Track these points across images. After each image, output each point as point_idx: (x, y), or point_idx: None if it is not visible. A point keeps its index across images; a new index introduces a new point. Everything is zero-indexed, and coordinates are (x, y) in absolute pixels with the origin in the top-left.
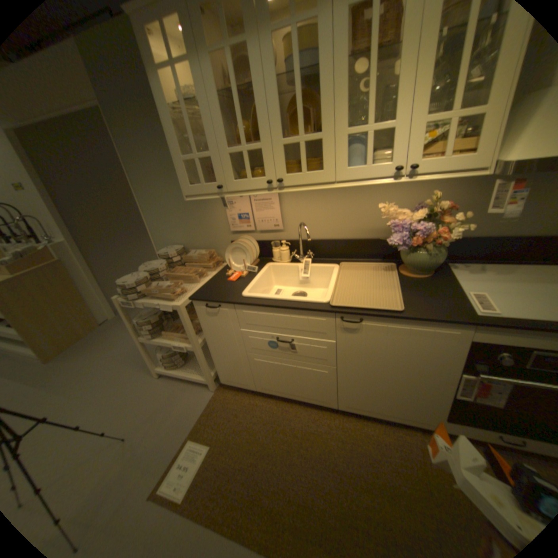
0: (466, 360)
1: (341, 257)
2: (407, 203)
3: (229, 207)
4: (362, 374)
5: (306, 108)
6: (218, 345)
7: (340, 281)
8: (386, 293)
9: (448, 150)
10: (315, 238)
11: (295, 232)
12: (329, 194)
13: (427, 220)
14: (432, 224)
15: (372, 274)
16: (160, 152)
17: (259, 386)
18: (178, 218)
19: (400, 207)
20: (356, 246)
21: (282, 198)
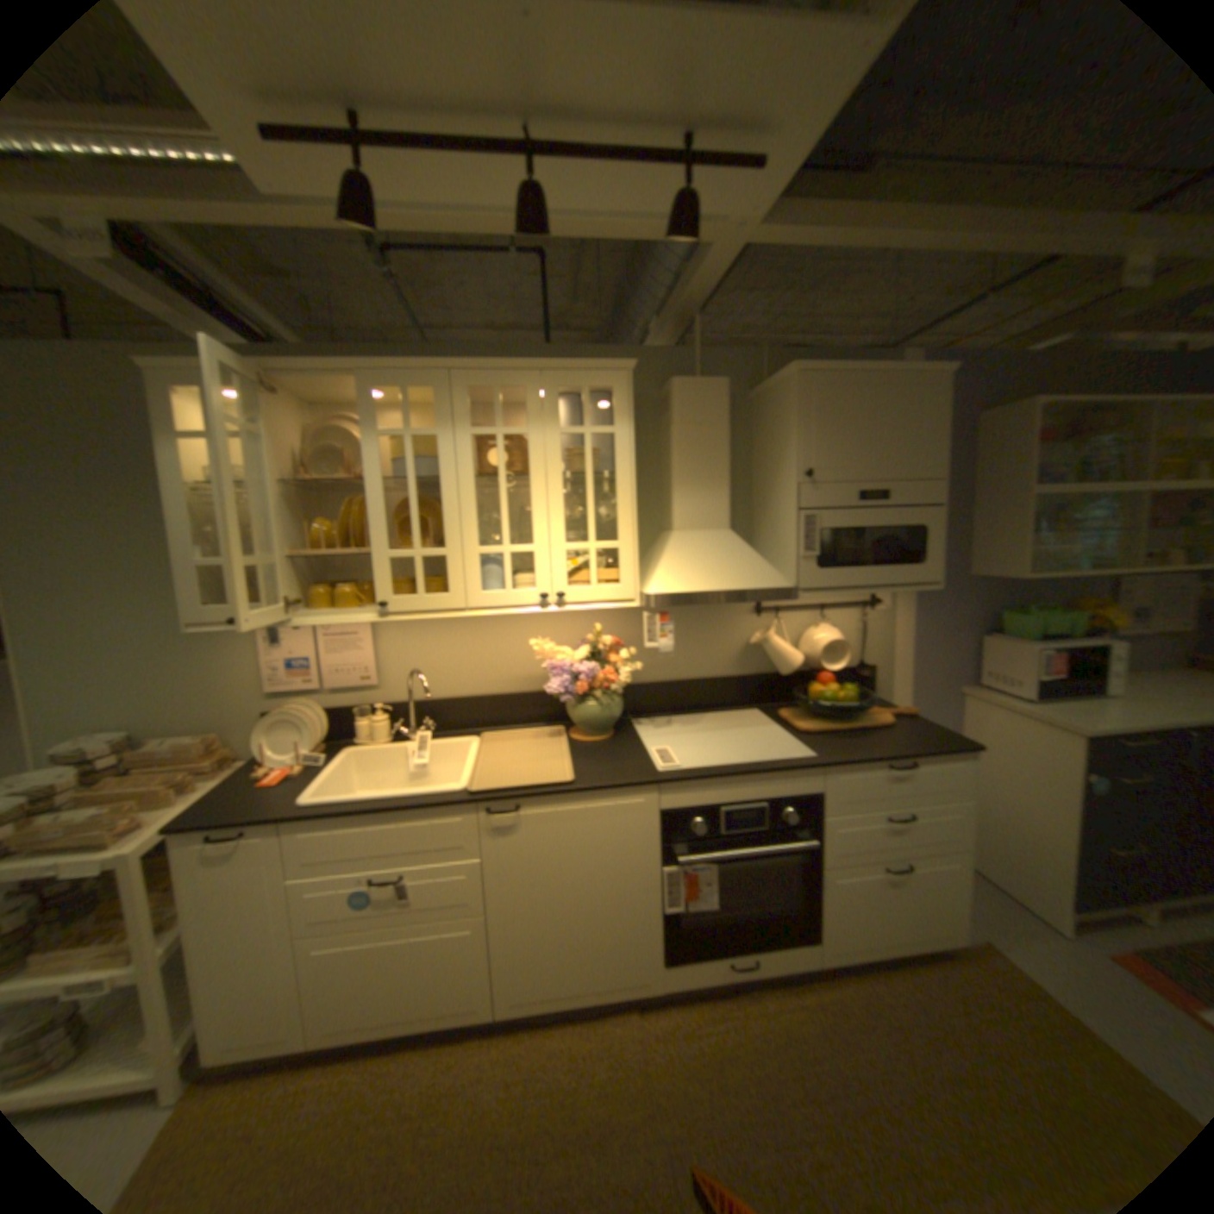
0: (662, 844)
1: (484, 727)
2: (569, 640)
3: (271, 647)
4: (530, 917)
5: (427, 518)
6: (220, 942)
7: (485, 760)
8: (553, 766)
9: (595, 581)
10: (440, 697)
11: (404, 689)
12: (460, 628)
13: (593, 661)
14: (599, 665)
15: (534, 745)
16: (123, 545)
17: (317, 1029)
18: (133, 672)
19: (561, 646)
20: (508, 705)
21: (382, 632)
